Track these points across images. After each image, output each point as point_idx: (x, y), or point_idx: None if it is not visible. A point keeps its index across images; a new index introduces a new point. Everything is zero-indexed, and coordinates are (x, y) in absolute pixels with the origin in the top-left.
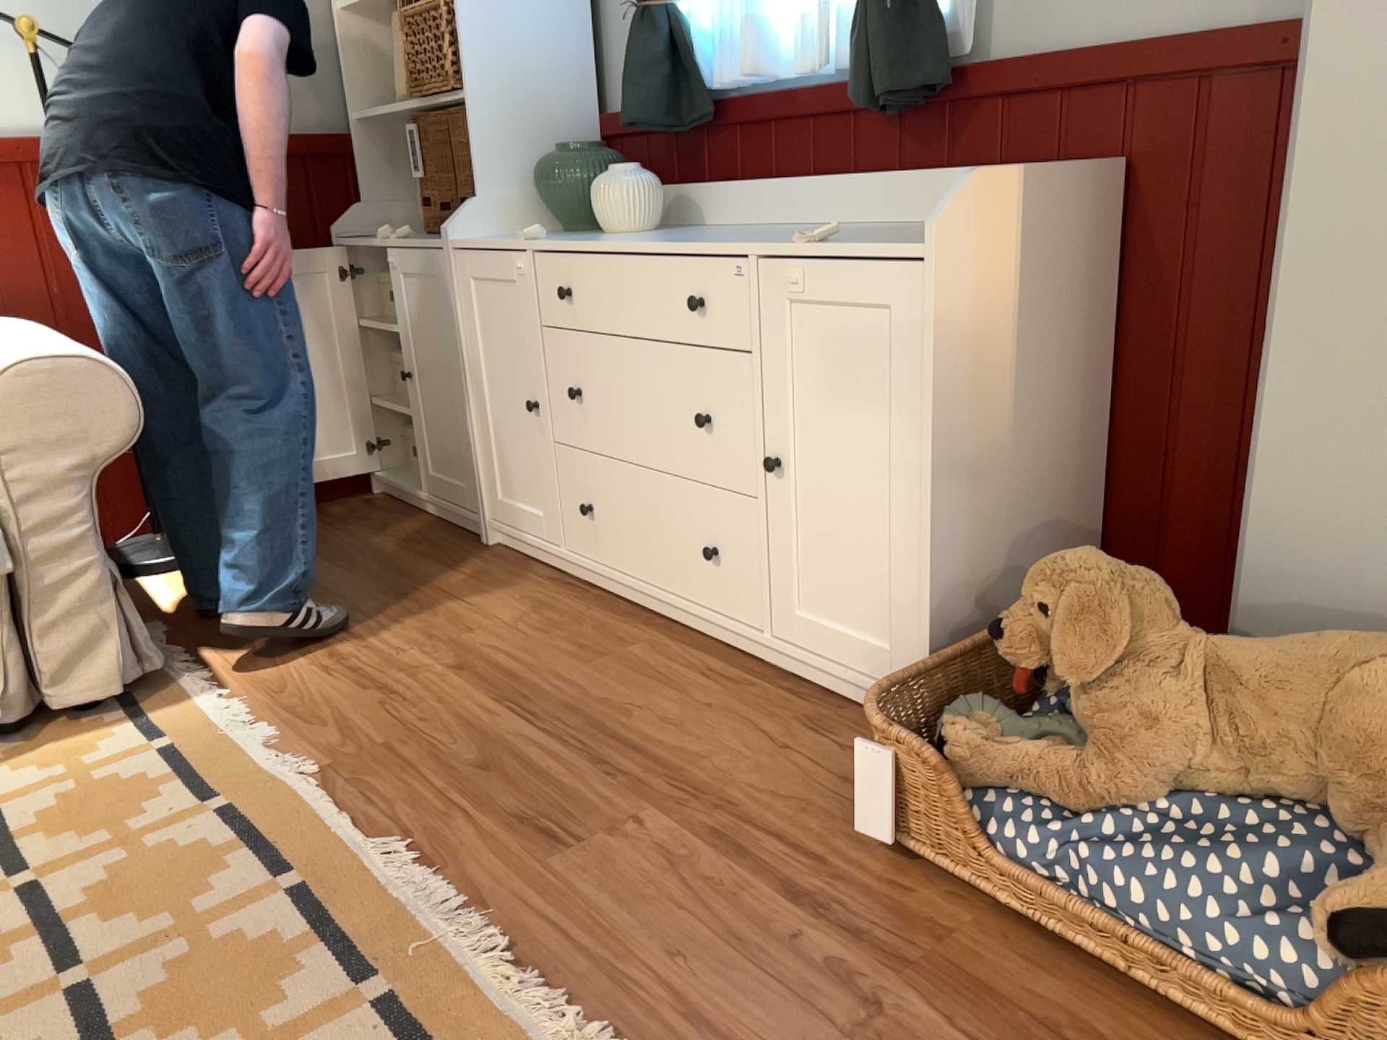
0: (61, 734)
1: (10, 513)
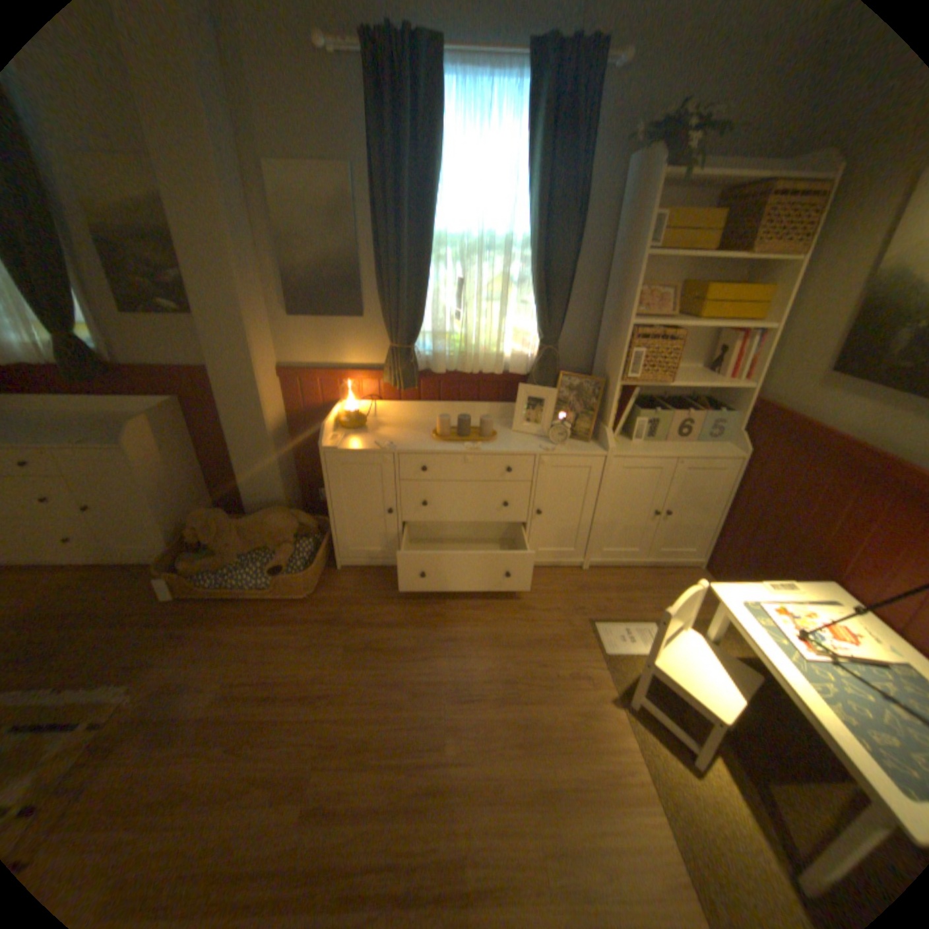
0: None
1: None
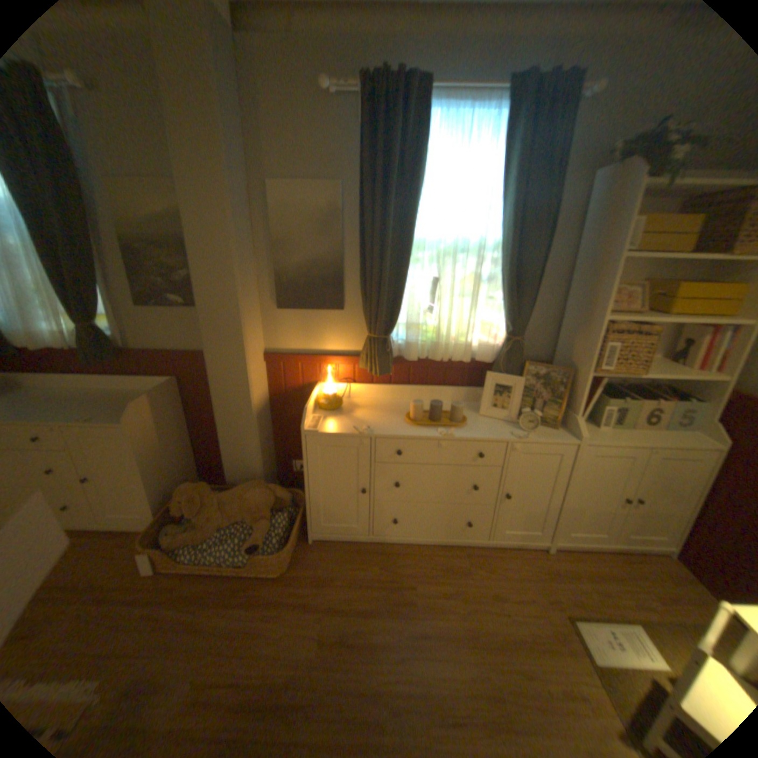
0: None
1: None
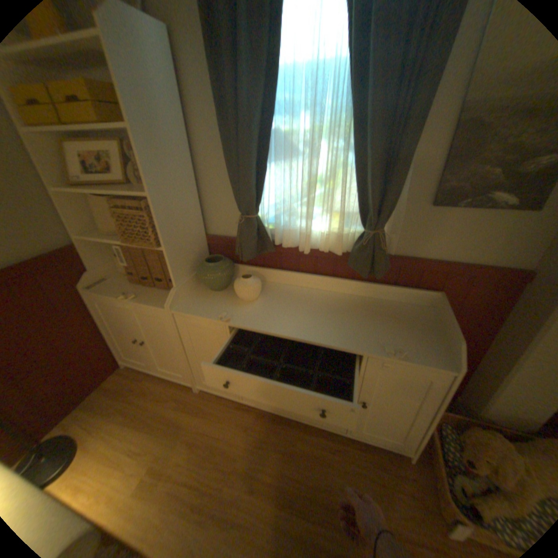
0: None
1: None
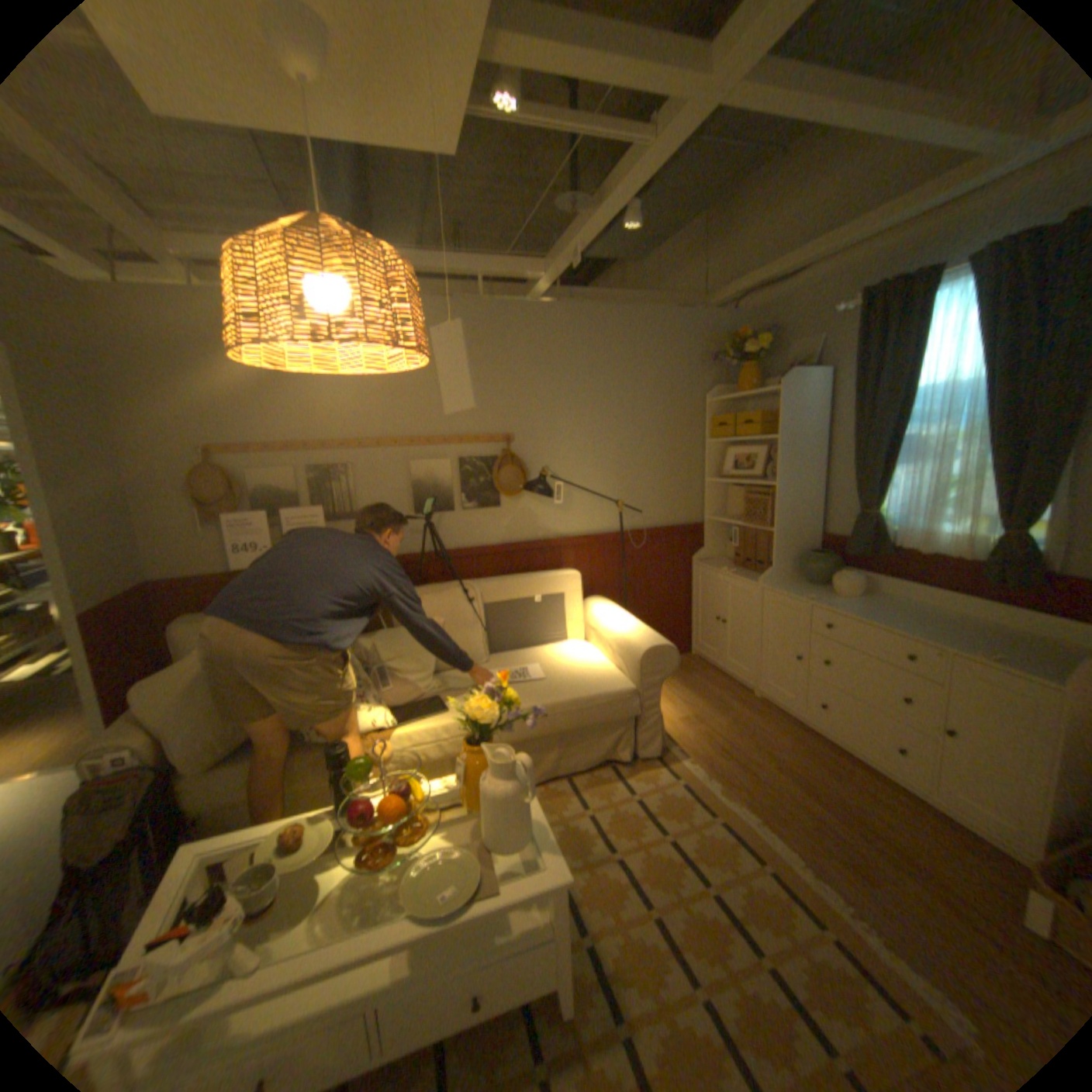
0: (641, 768)
1: (639, 695)
